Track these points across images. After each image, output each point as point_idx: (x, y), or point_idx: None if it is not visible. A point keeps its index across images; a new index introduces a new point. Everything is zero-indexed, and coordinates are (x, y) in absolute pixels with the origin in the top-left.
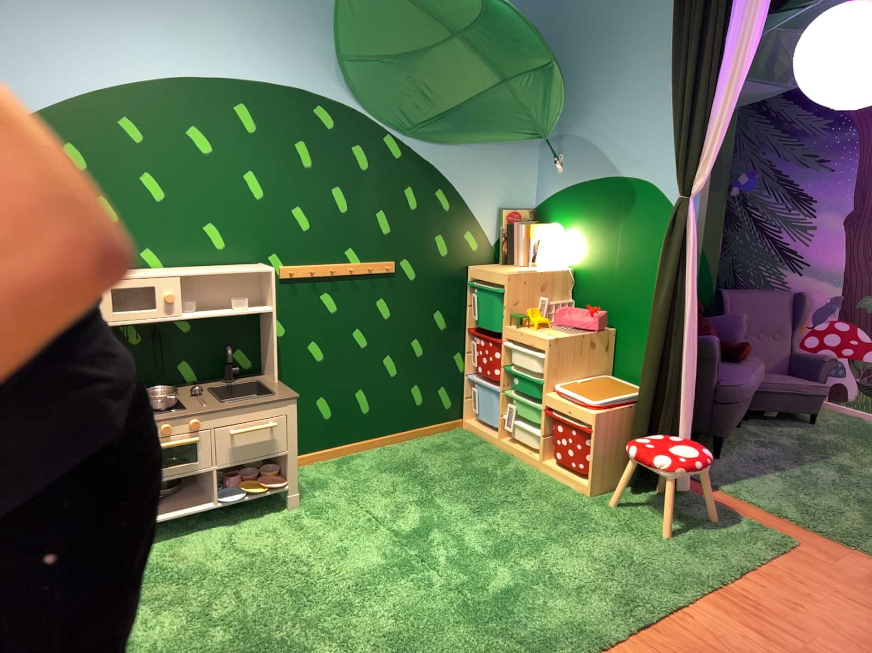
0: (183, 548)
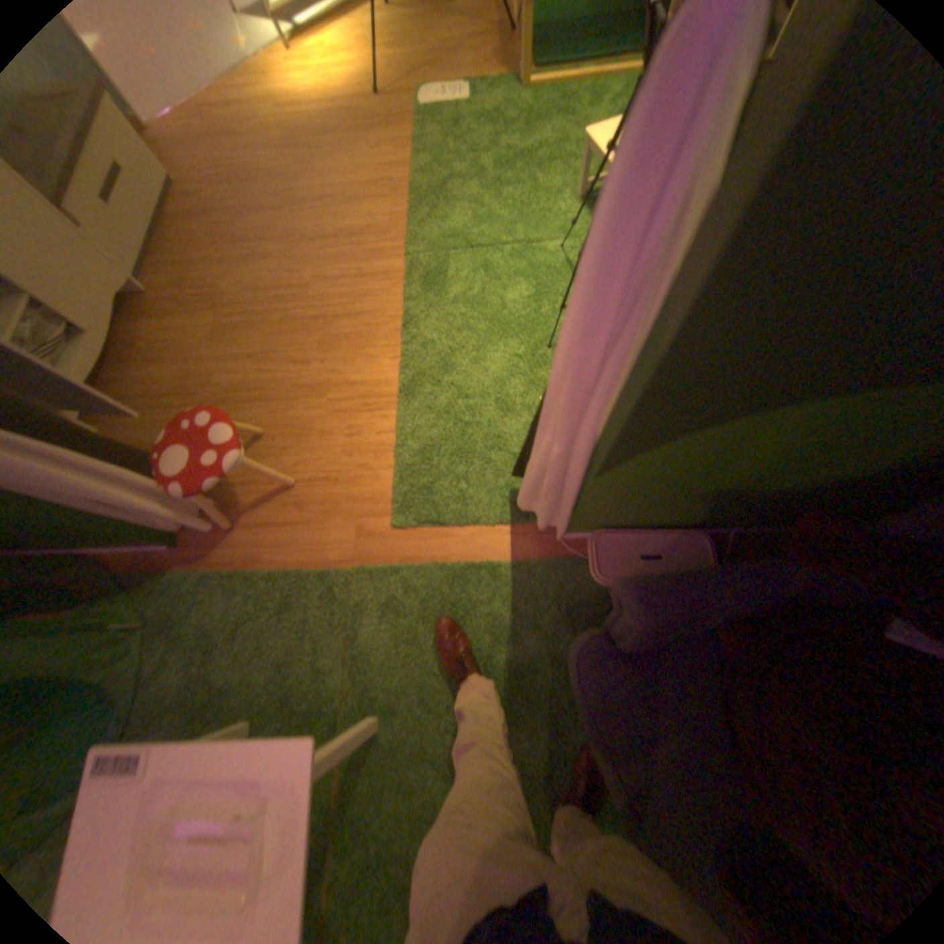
0: None
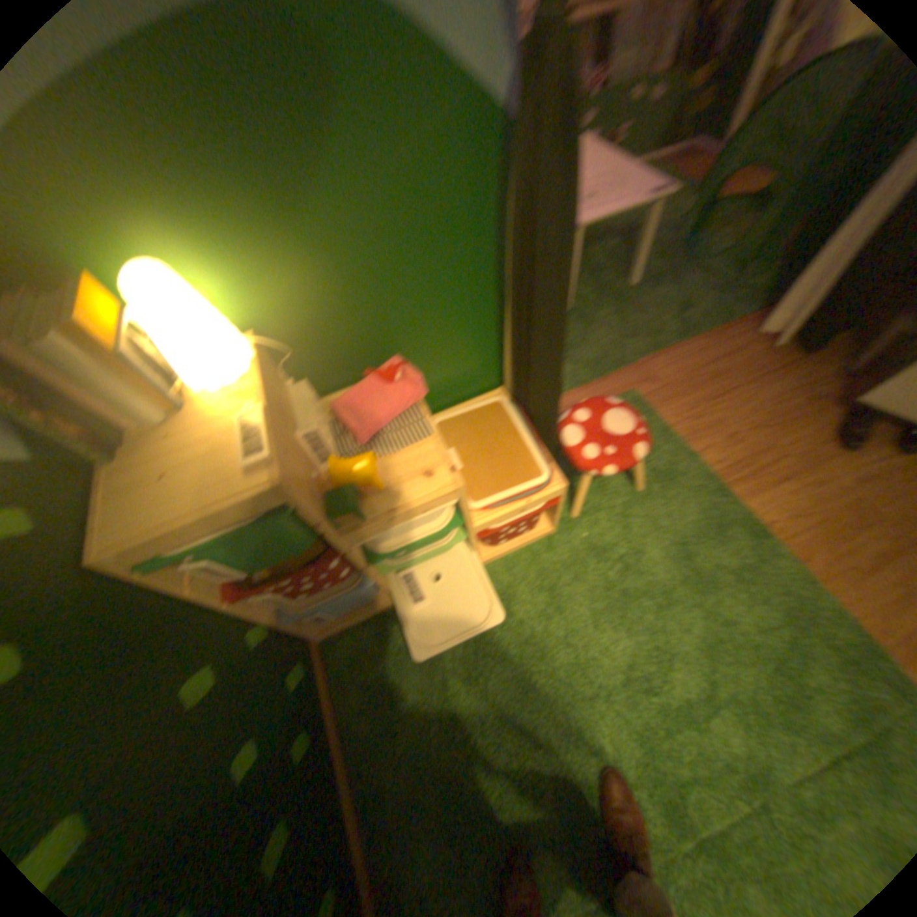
0: None
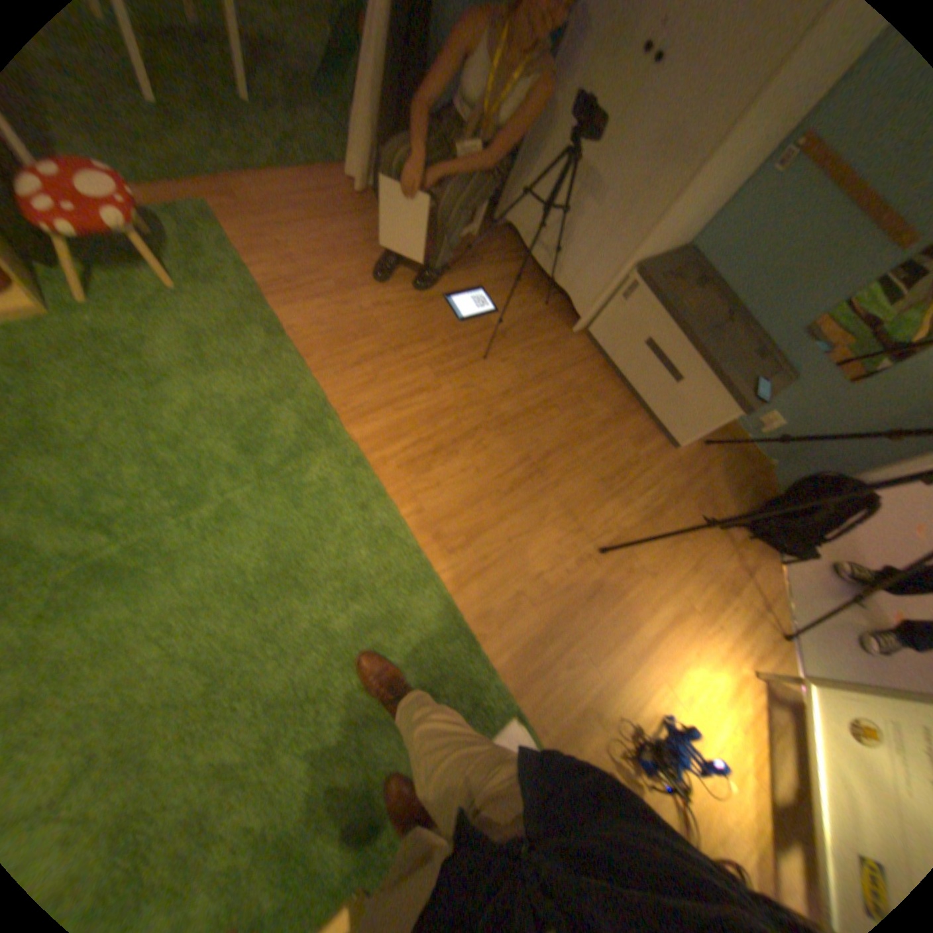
0: None
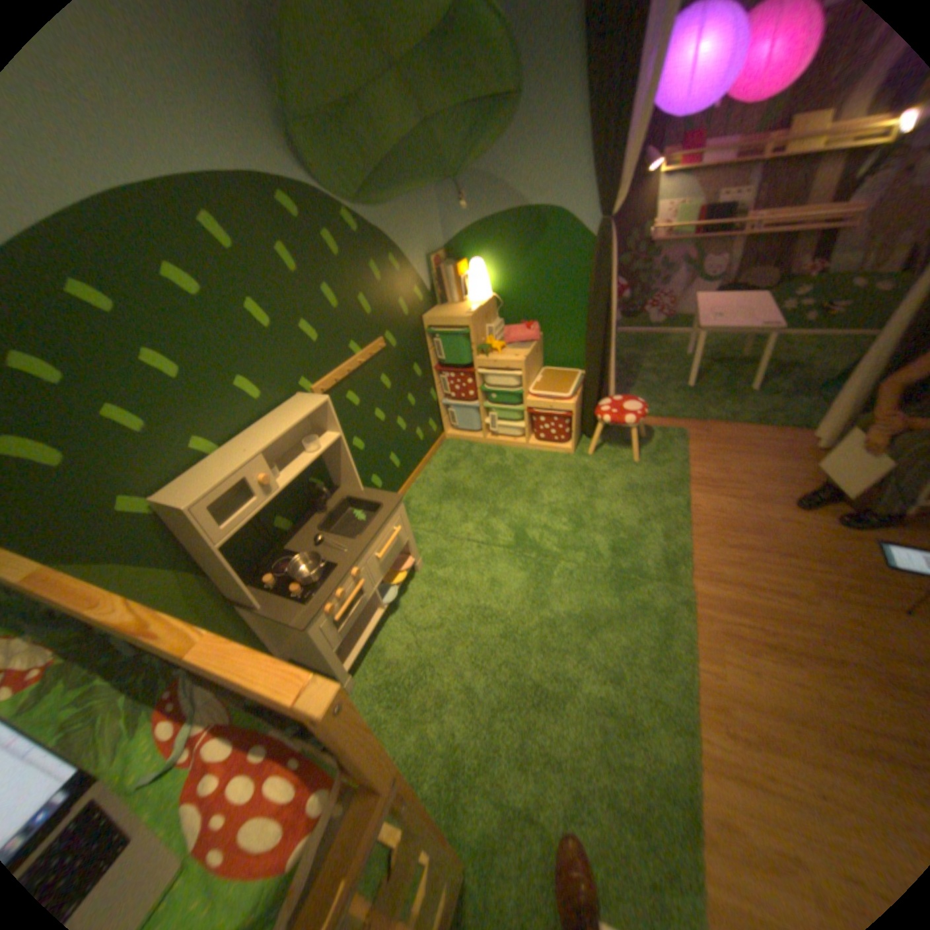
0: (384, 654)
